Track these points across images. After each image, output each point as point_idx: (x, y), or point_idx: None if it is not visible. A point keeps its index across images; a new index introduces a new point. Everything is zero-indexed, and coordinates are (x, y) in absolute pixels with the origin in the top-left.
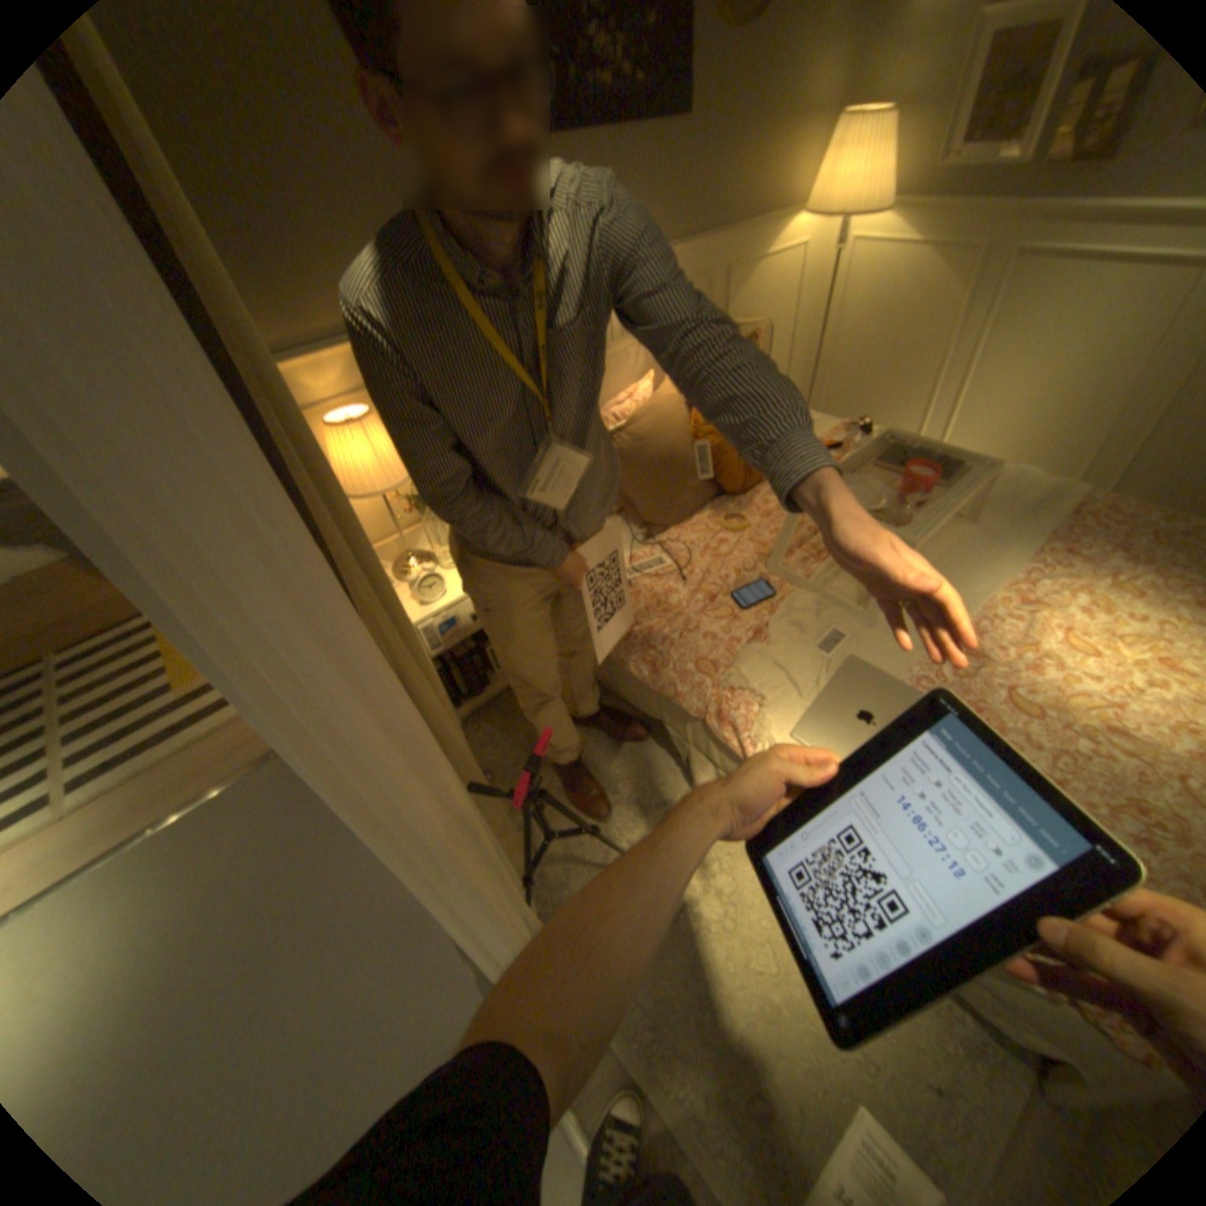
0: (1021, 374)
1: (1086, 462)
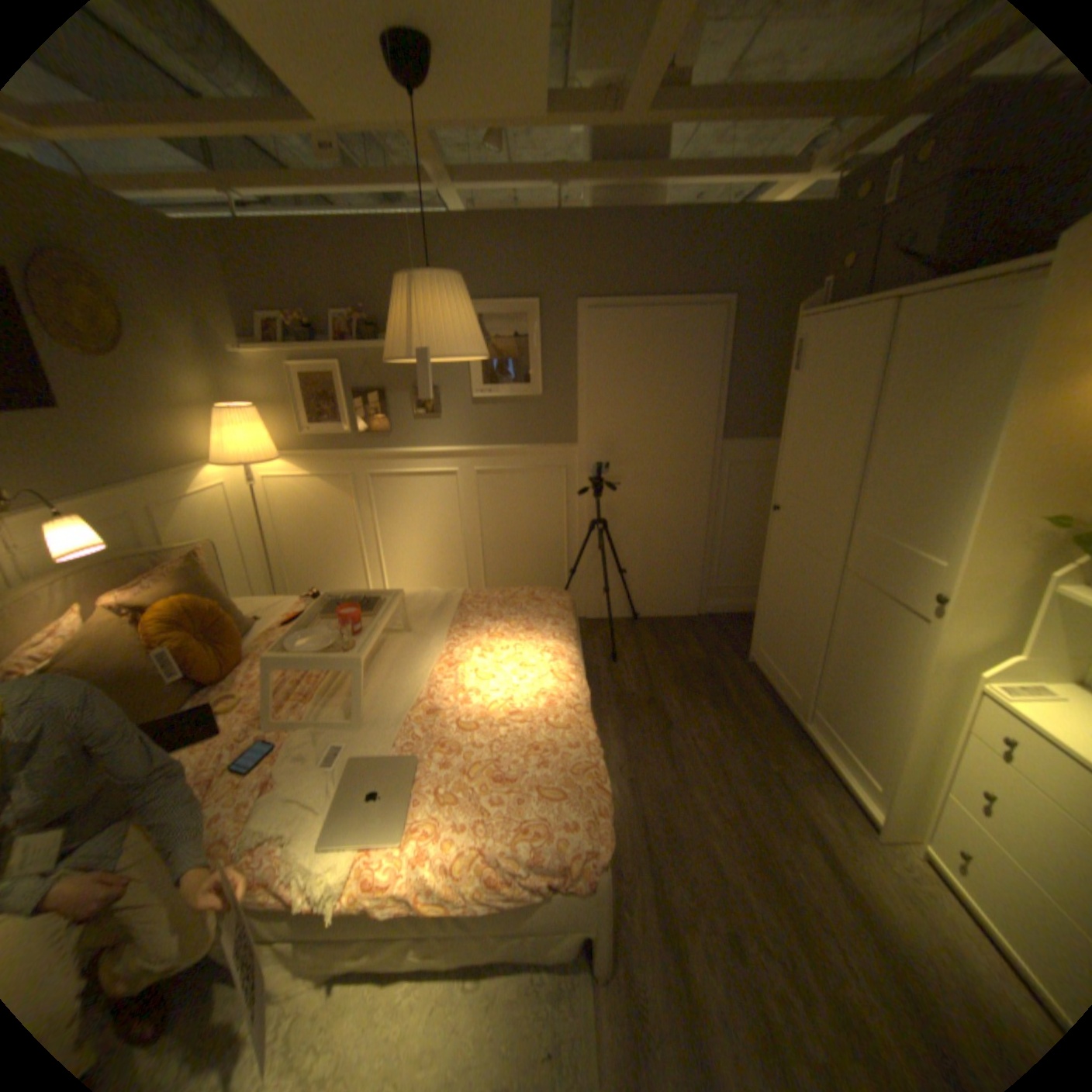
0: (407, 539)
1: (465, 578)
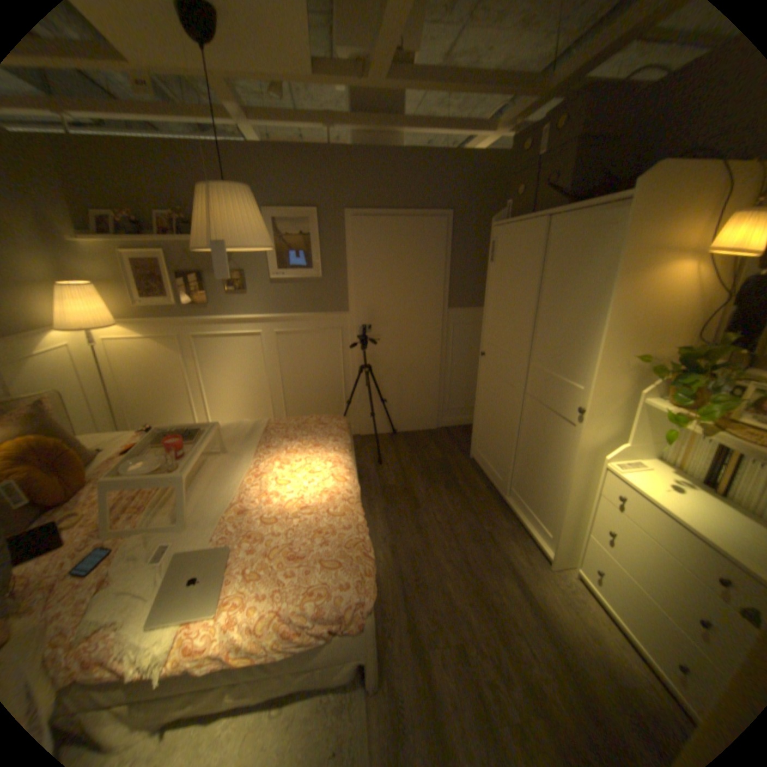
0: (225, 383)
1: (271, 410)
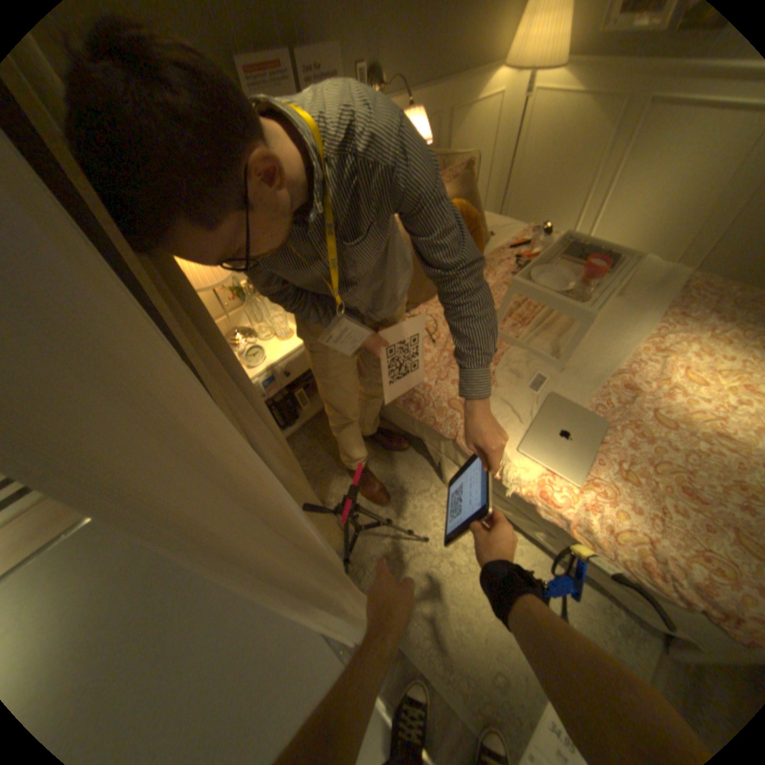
0: (645, 190)
1: (681, 251)
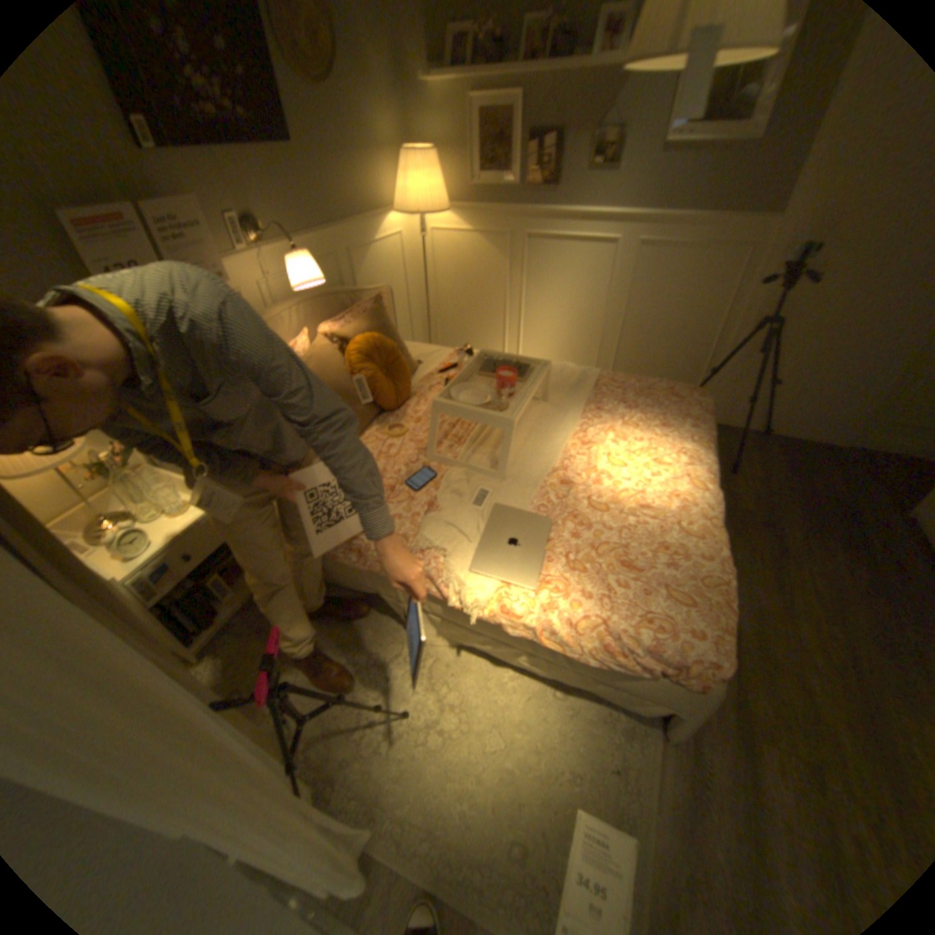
0: (550, 308)
1: (595, 356)
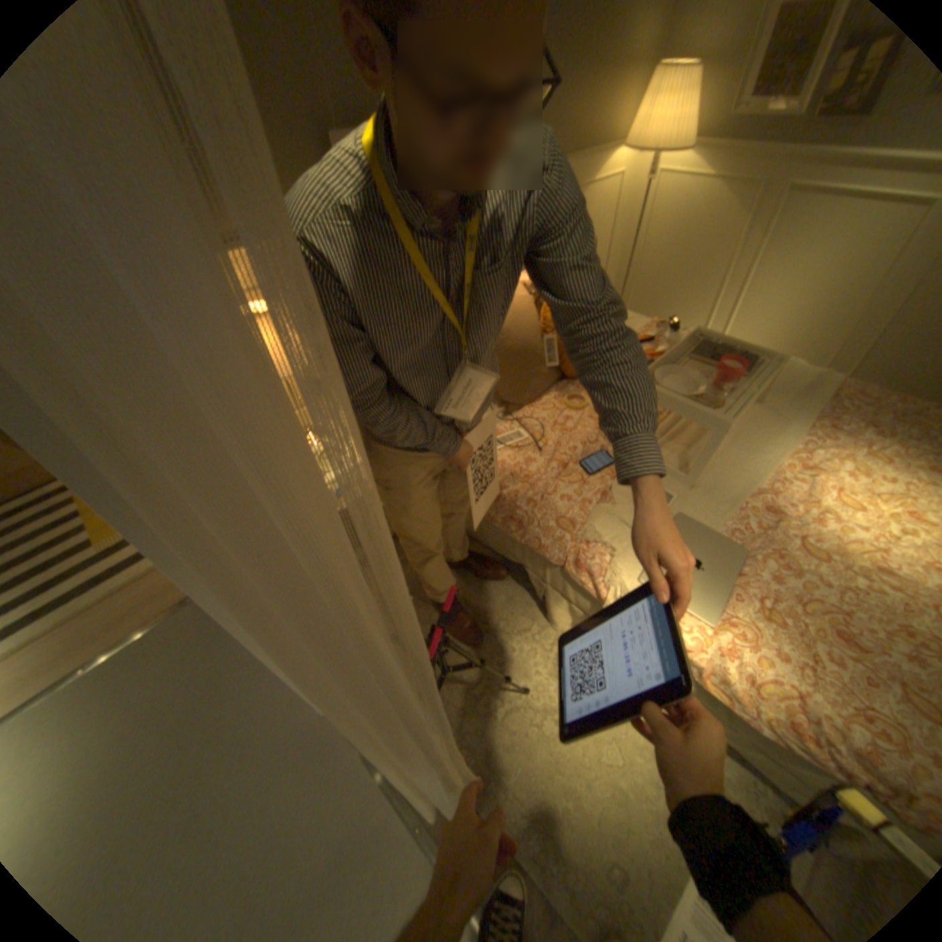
0: (787, 285)
1: (832, 355)
